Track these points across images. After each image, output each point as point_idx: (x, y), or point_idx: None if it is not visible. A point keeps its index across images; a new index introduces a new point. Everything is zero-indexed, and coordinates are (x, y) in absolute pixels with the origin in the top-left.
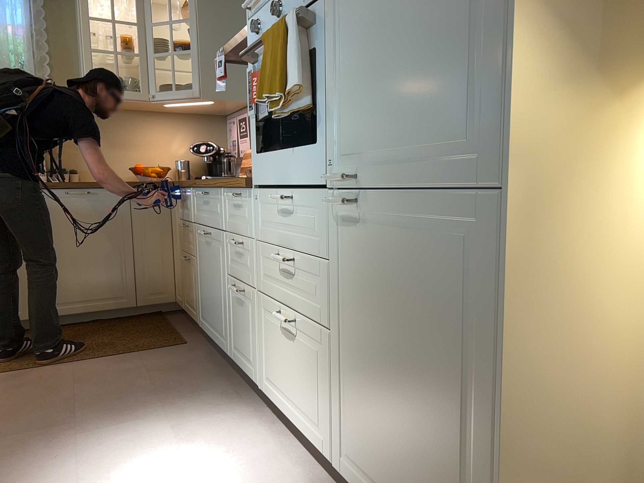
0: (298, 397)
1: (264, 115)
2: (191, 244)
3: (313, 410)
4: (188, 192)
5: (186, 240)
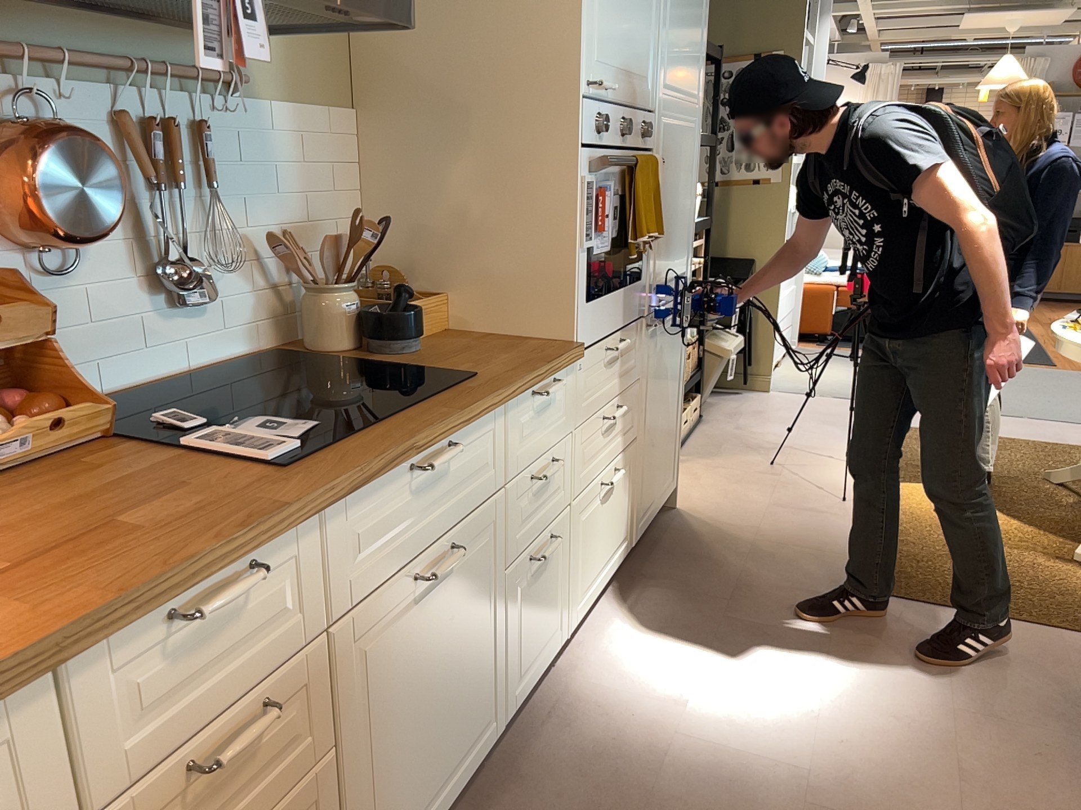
0: (611, 540)
1: (601, 251)
2: (295, 740)
3: (621, 527)
4: (277, 550)
5: (225, 800)
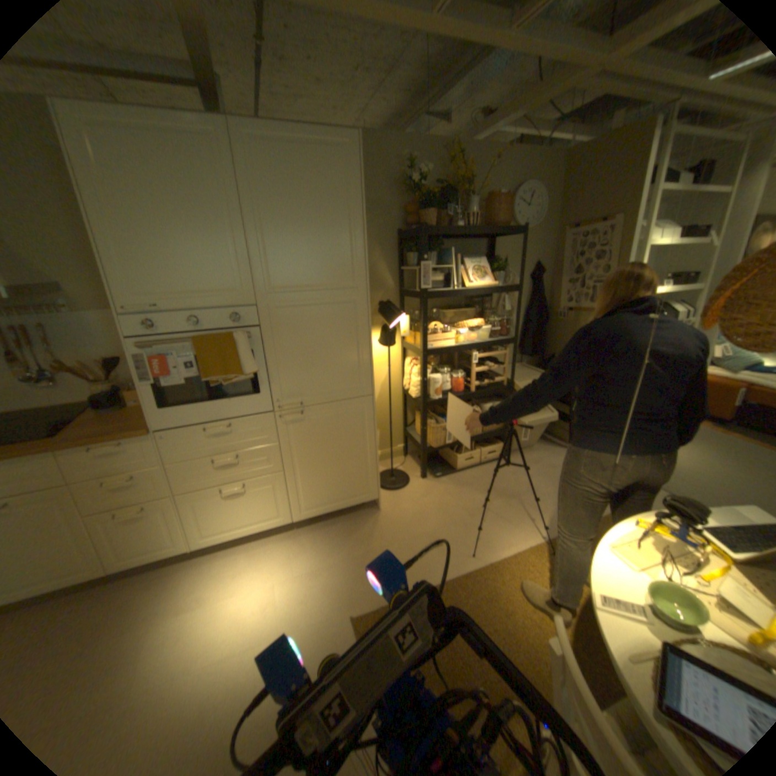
0: (249, 518)
1: (171, 384)
2: None
3: (266, 513)
4: None
5: None
